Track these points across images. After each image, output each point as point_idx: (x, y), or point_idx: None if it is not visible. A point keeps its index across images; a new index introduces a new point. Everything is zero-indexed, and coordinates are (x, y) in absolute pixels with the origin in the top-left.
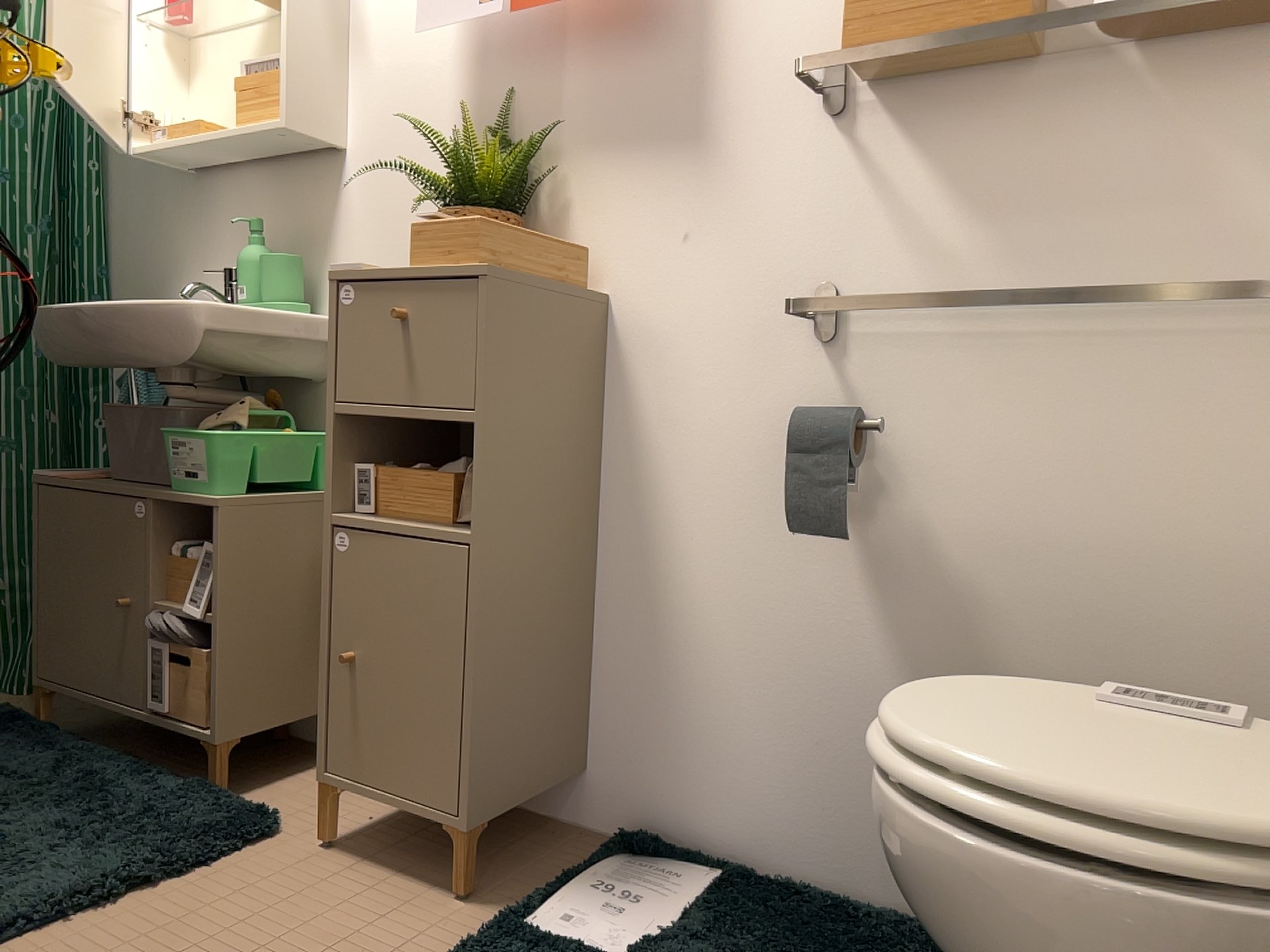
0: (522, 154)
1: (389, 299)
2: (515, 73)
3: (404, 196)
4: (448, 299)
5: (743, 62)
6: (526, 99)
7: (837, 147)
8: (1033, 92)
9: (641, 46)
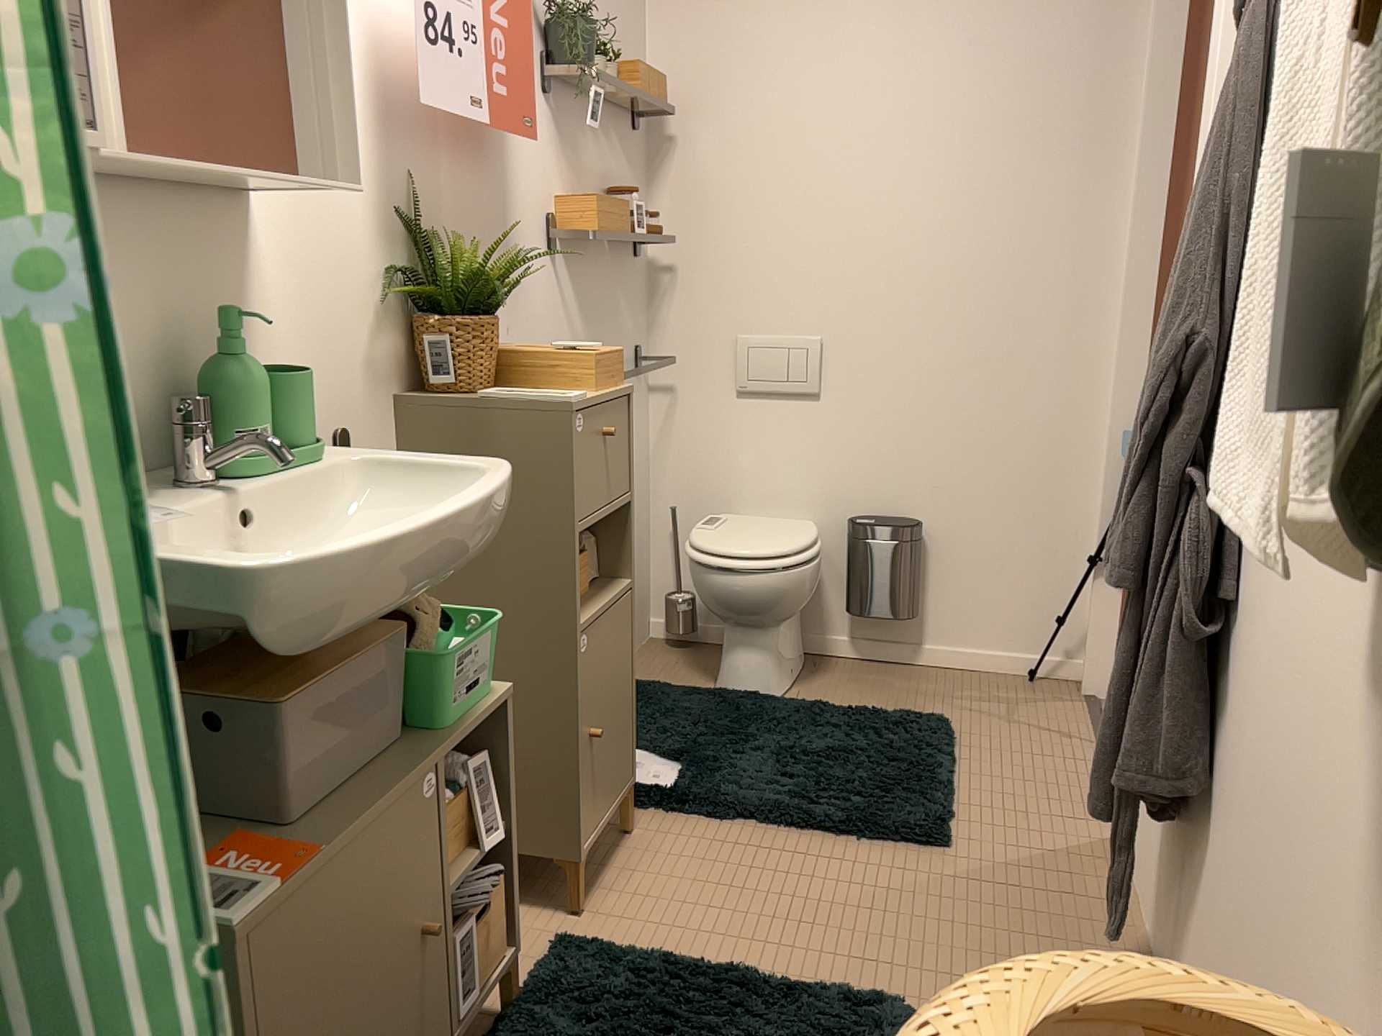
0: (426, 243)
1: (596, 418)
2: (411, 151)
3: (327, 270)
4: (618, 412)
5: (523, 201)
6: (421, 184)
7: (554, 274)
8: (594, 256)
9: (481, 164)
